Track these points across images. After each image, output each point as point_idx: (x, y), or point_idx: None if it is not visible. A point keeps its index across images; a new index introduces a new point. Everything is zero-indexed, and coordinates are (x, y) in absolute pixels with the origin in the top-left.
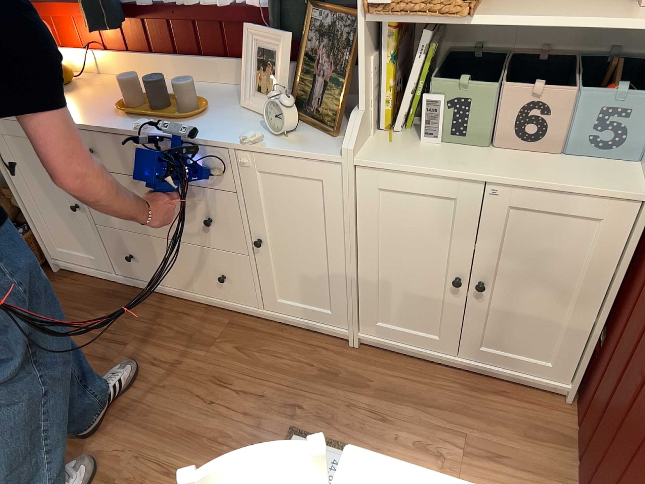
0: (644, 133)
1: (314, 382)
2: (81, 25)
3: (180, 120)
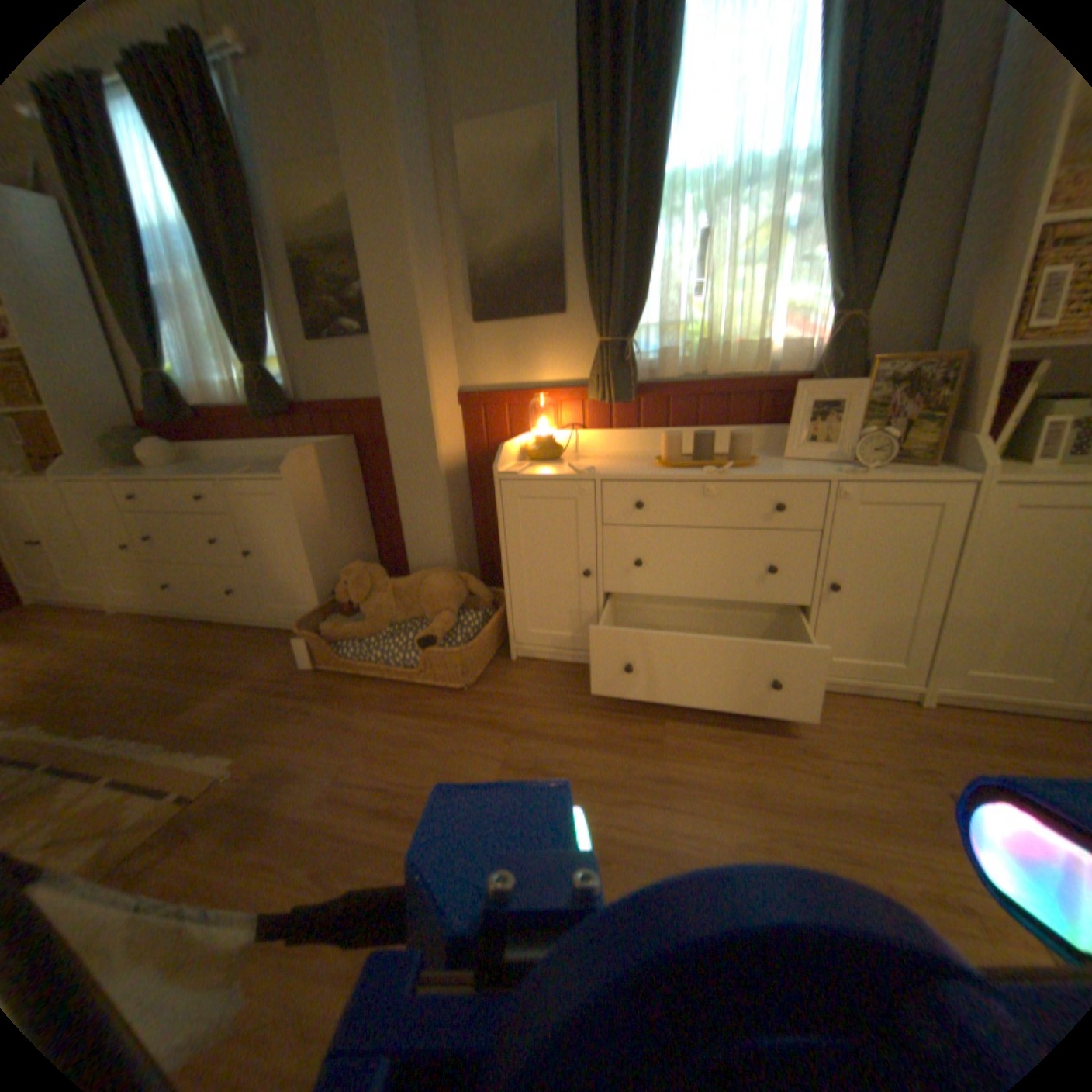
0: None
1: (925, 750)
2: (567, 400)
3: (741, 463)
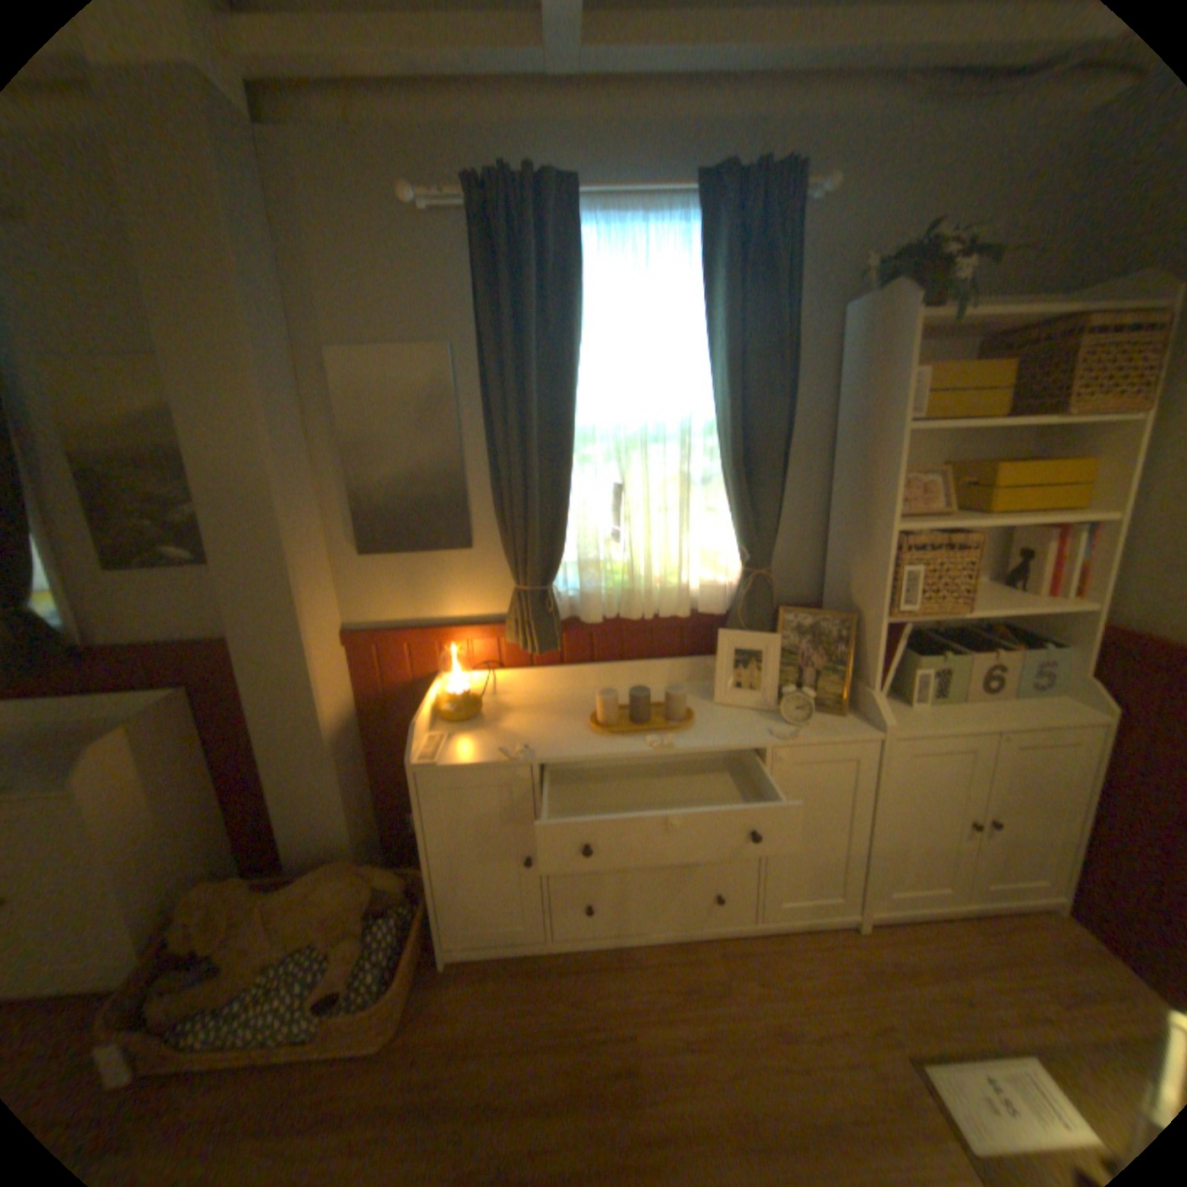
0: (1075, 673)
1: (876, 998)
2: (480, 641)
3: (680, 727)
